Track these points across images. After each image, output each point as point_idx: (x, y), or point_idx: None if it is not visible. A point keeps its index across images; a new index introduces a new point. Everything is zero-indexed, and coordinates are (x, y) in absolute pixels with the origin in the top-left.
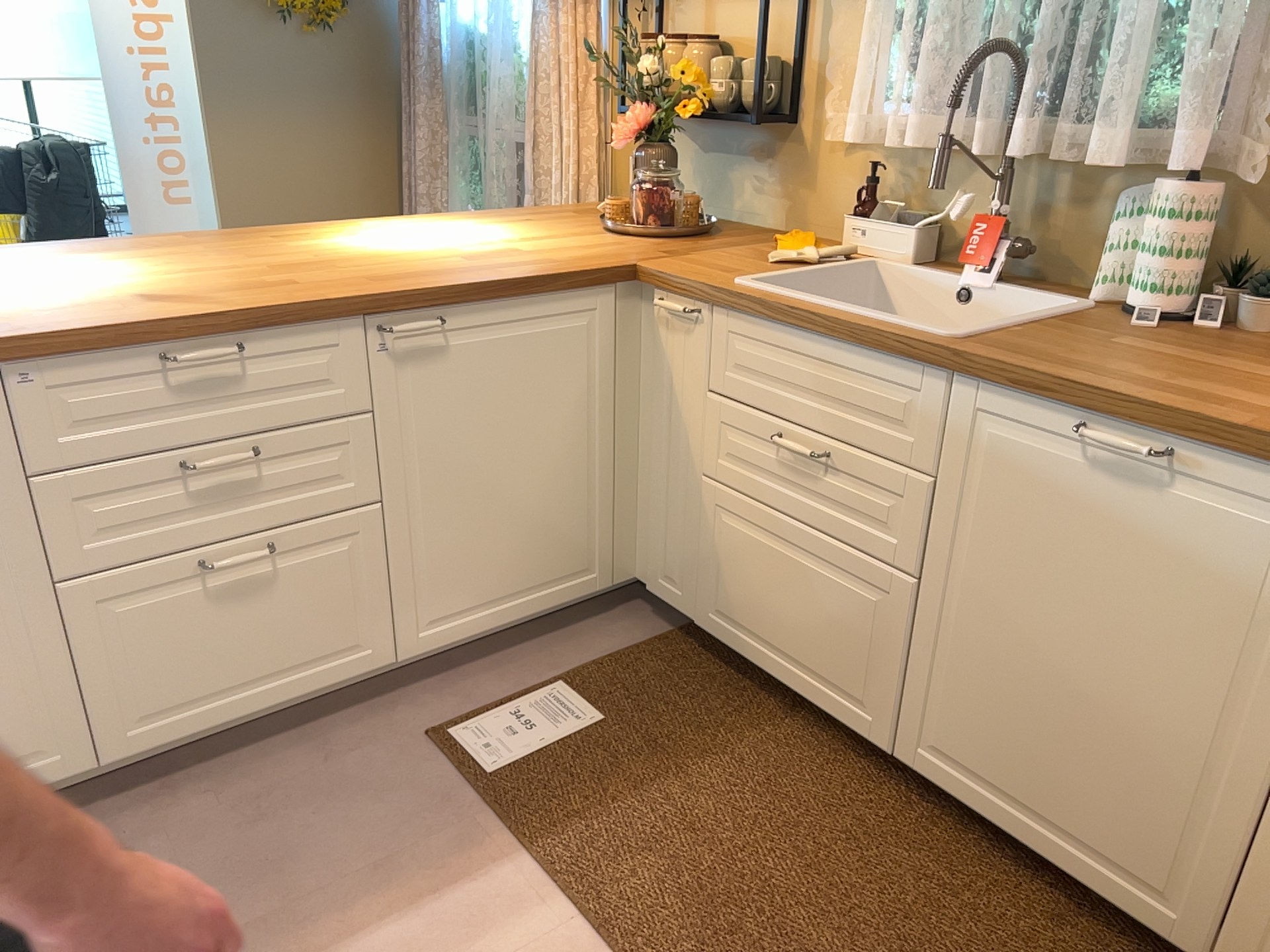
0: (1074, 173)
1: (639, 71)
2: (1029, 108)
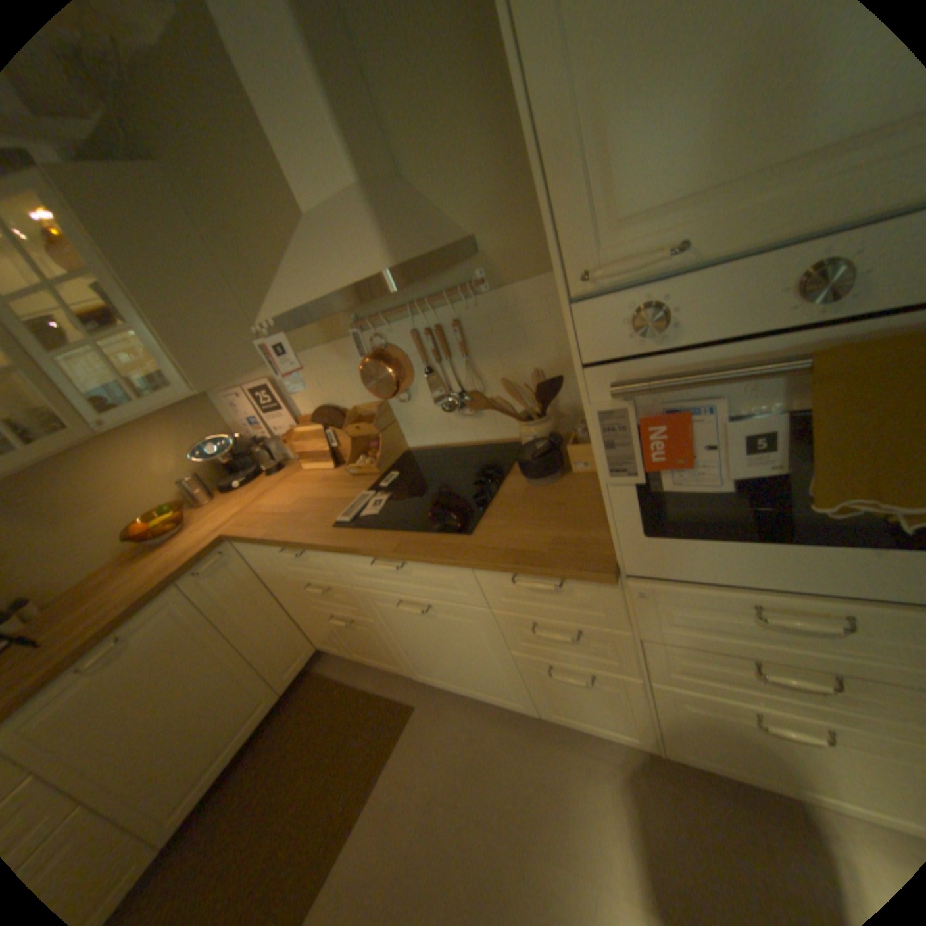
0: None
1: None
2: None
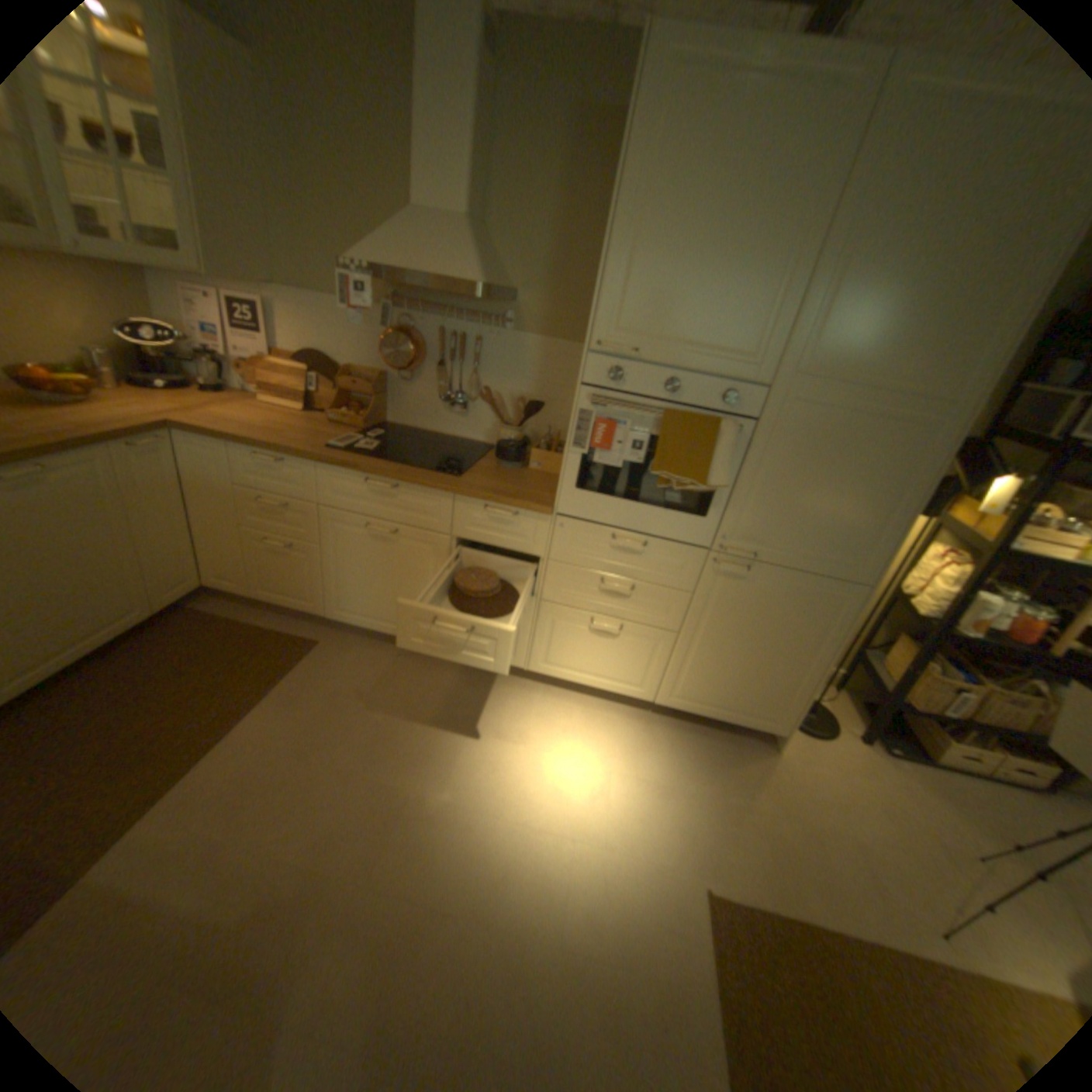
0: None
1: None
2: None
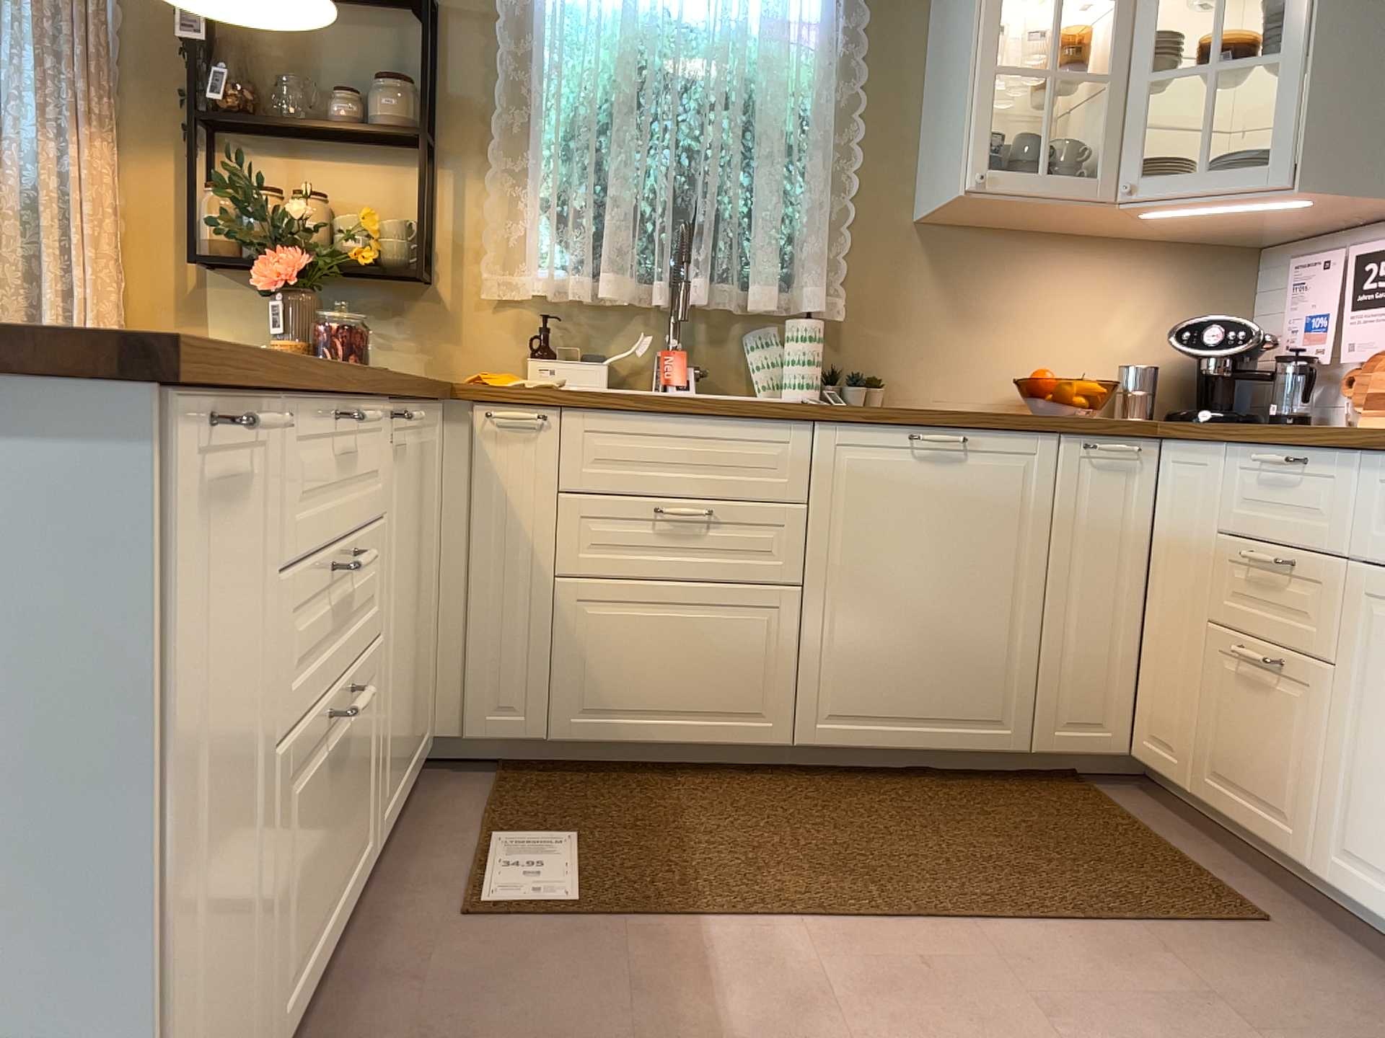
0: (712, 318)
1: (276, 215)
2: (697, 269)
